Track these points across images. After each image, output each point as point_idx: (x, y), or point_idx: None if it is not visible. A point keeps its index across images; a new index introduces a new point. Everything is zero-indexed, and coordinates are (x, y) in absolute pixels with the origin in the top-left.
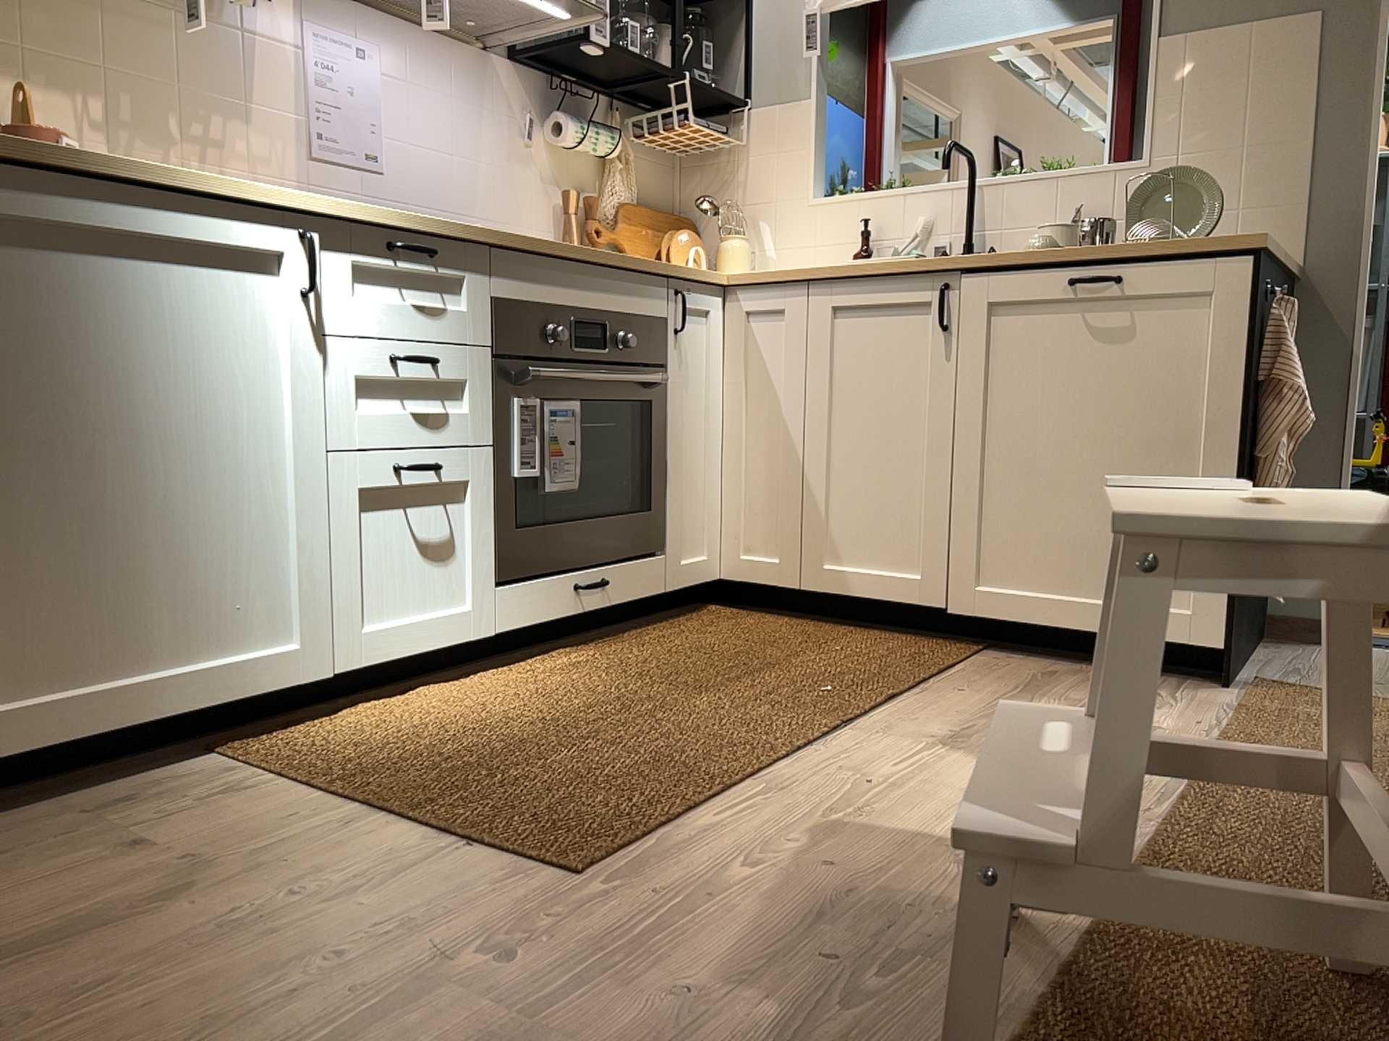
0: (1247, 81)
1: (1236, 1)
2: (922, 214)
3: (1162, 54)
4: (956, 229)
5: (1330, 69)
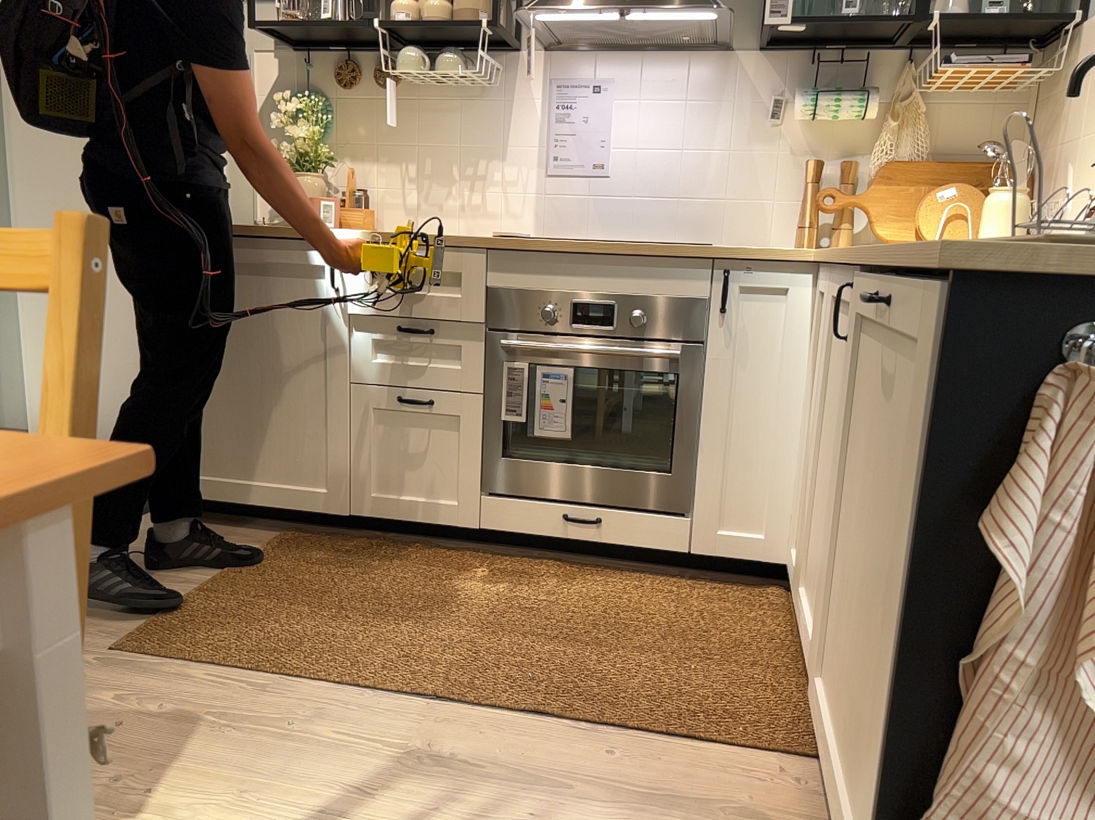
0: None
1: None
2: None
3: None
4: None
5: None
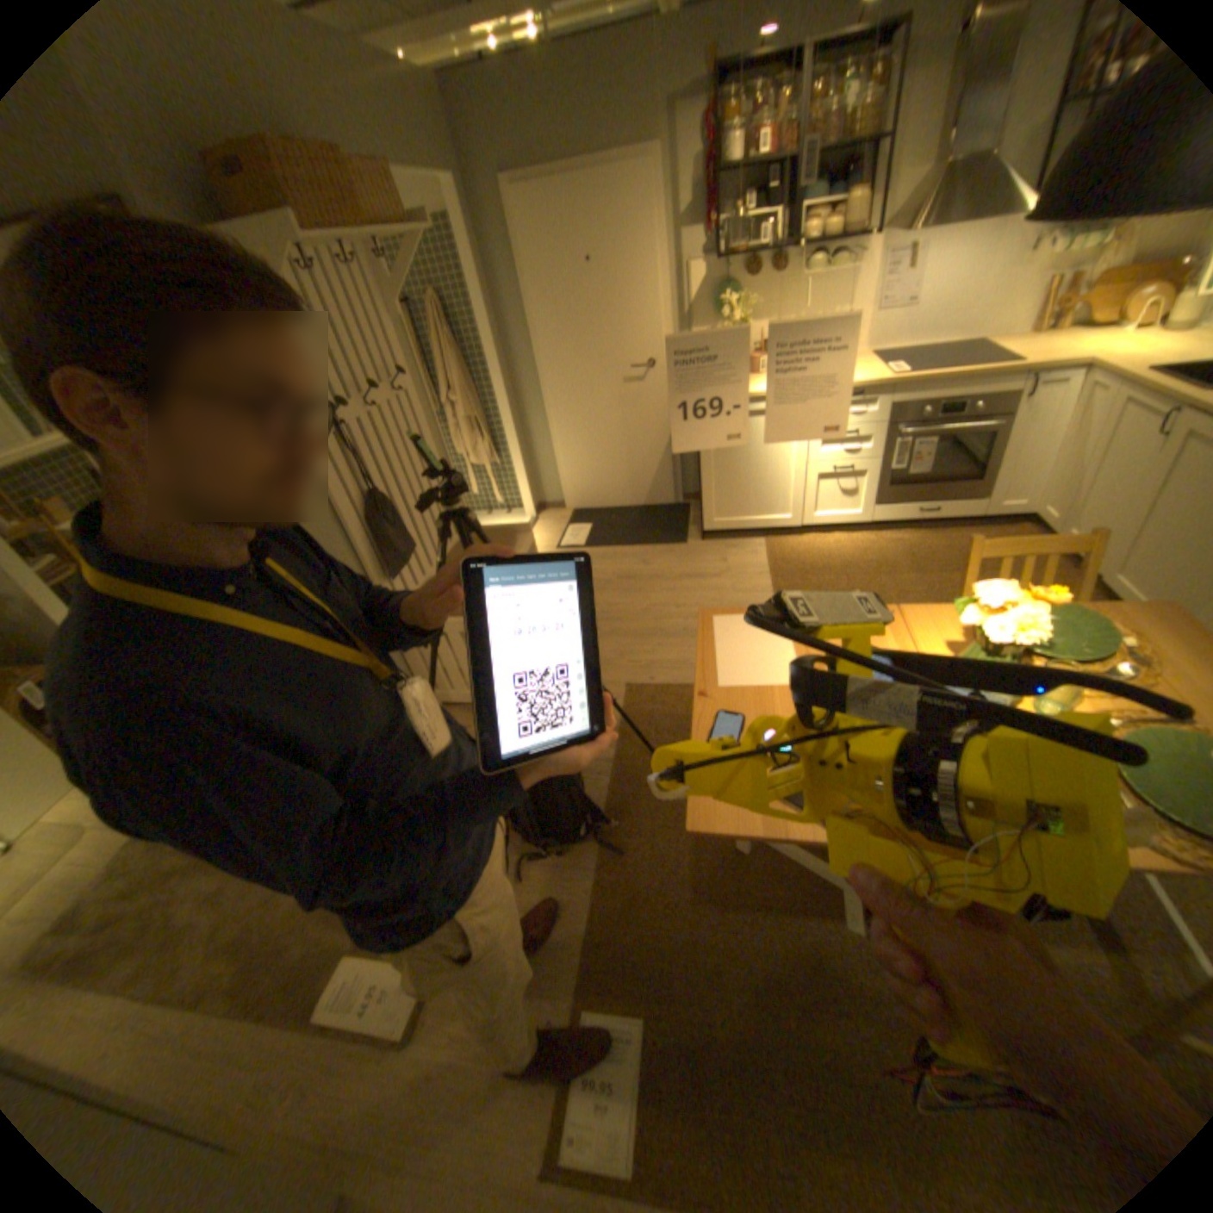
0: None
1: None
2: None
3: None
4: None
5: None
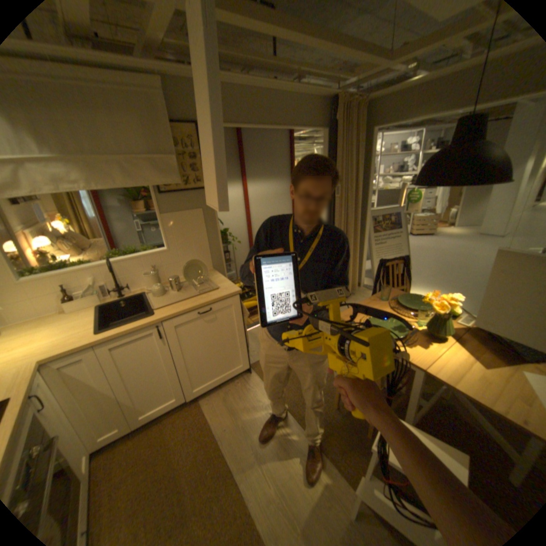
0: (188, 226)
1: (179, 203)
2: (85, 277)
3: (162, 218)
4: (104, 279)
5: (207, 222)
